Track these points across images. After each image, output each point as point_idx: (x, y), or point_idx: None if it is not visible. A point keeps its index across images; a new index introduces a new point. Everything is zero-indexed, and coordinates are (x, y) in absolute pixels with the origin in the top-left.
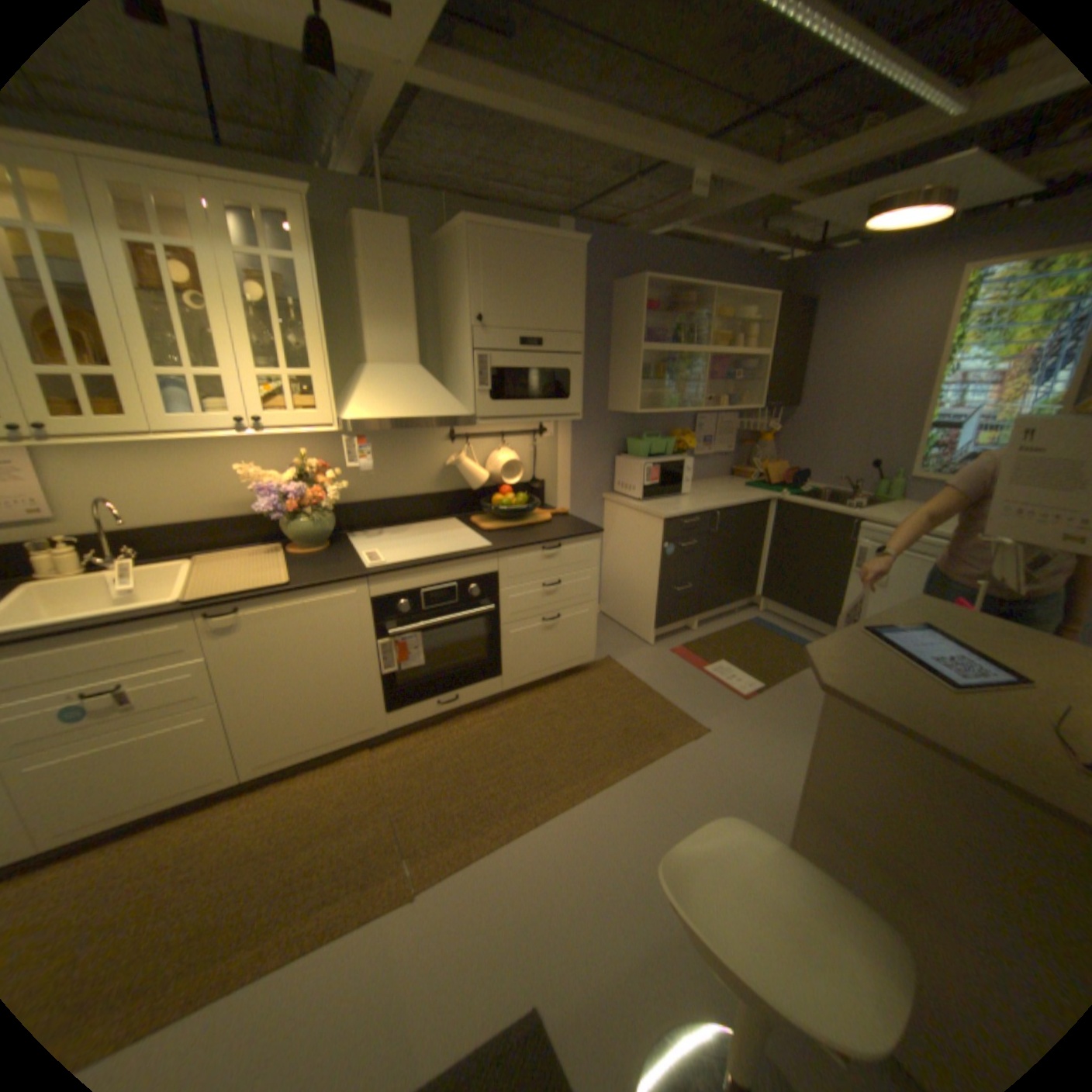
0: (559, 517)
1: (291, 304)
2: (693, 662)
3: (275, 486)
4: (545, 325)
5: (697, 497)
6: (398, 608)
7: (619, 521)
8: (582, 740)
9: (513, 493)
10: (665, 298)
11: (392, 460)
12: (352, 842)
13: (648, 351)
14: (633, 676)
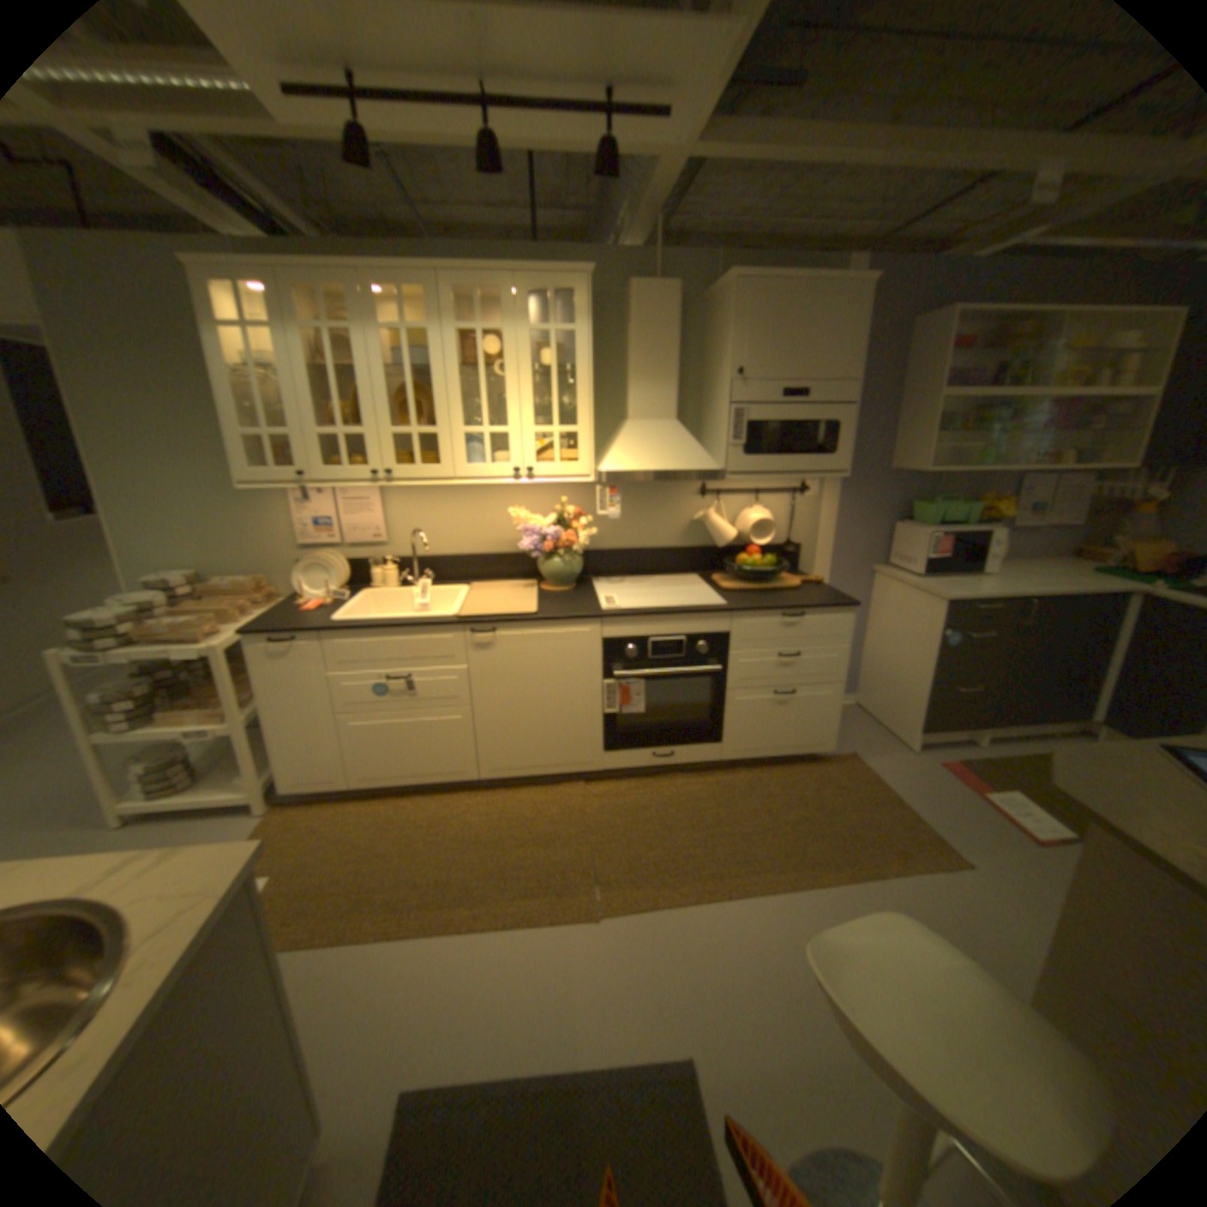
0: (811, 585)
1: (570, 369)
2: (973, 785)
3: (539, 529)
4: (815, 374)
5: (1009, 579)
6: (626, 652)
7: (892, 598)
8: (801, 833)
9: (760, 554)
10: (989, 330)
11: (641, 512)
12: (557, 856)
13: (954, 396)
14: (883, 782)
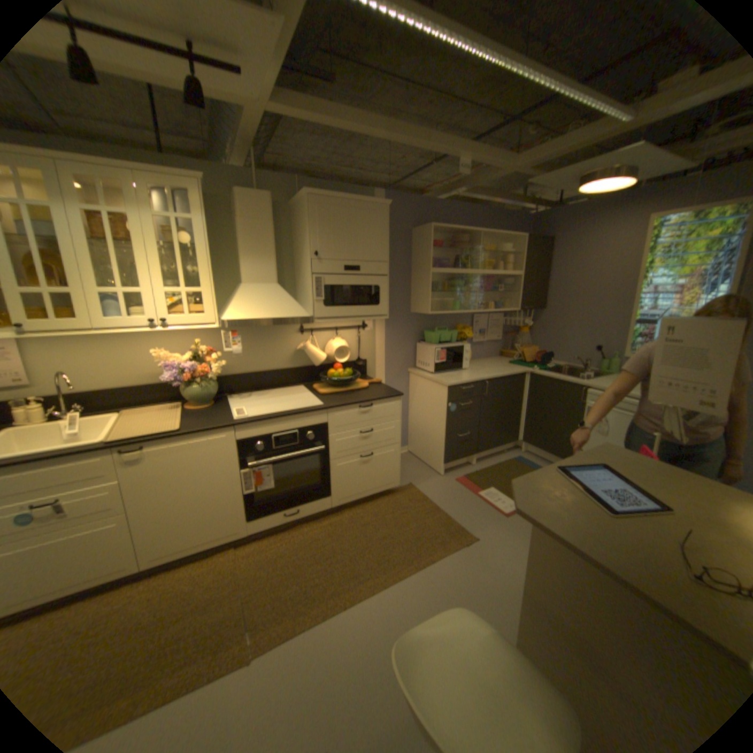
0: (374, 385)
1: (192, 246)
2: (471, 488)
3: (177, 363)
4: (361, 257)
5: (473, 371)
6: (255, 447)
7: (419, 387)
8: (385, 545)
9: (342, 368)
10: (448, 239)
11: (260, 346)
12: (212, 618)
13: (436, 273)
14: (427, 498)
